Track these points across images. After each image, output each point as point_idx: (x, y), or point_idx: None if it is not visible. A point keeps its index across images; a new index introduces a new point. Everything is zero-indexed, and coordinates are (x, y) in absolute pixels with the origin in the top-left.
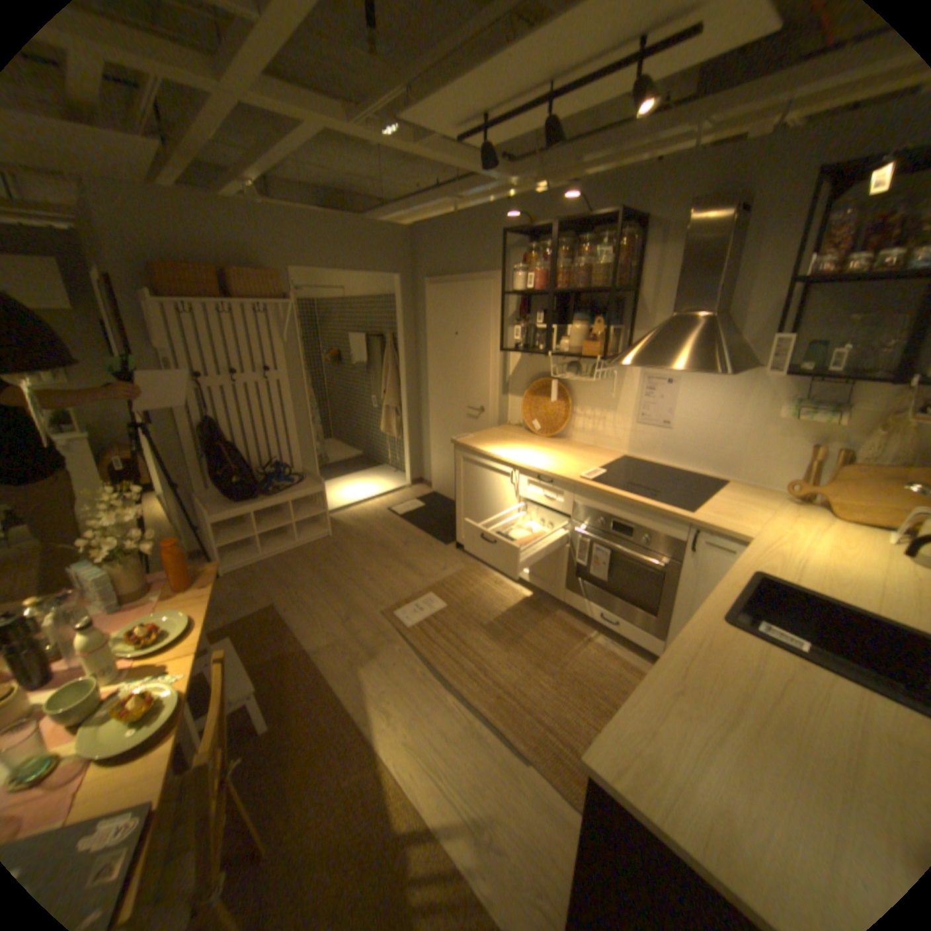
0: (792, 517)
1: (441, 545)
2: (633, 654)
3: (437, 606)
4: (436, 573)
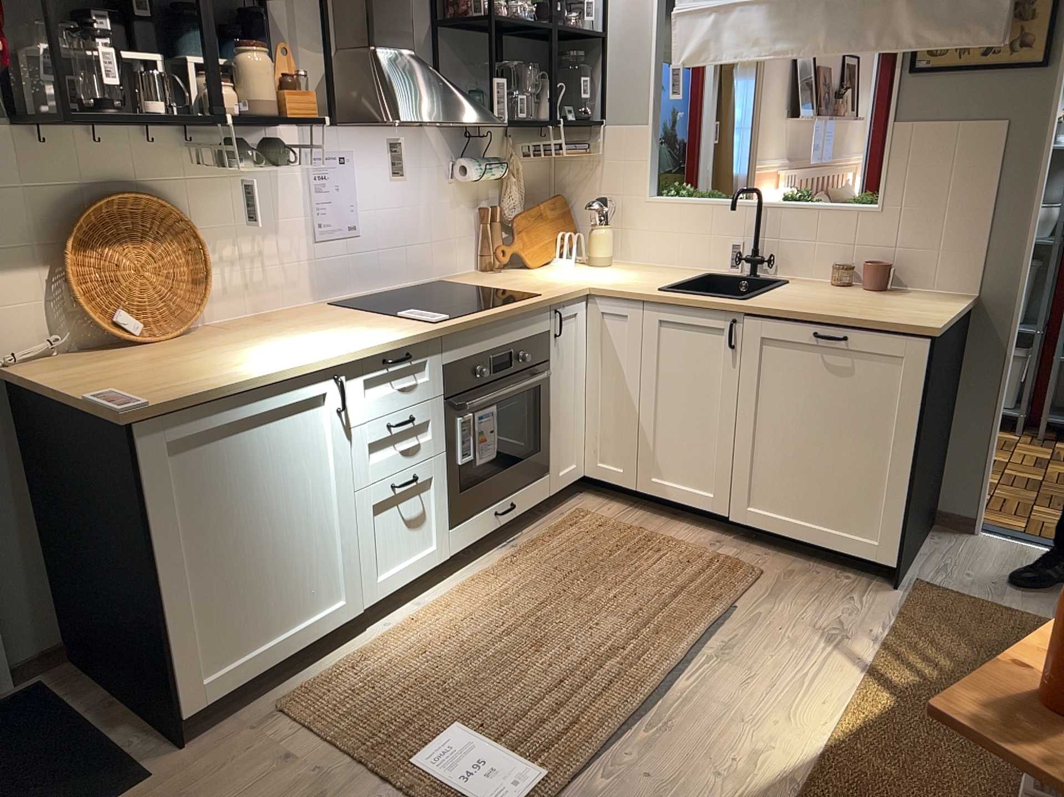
0: (532, 276)
1: (148, 789)
2: (528, 530)
3: (458, 737)
4: (312, 771)
